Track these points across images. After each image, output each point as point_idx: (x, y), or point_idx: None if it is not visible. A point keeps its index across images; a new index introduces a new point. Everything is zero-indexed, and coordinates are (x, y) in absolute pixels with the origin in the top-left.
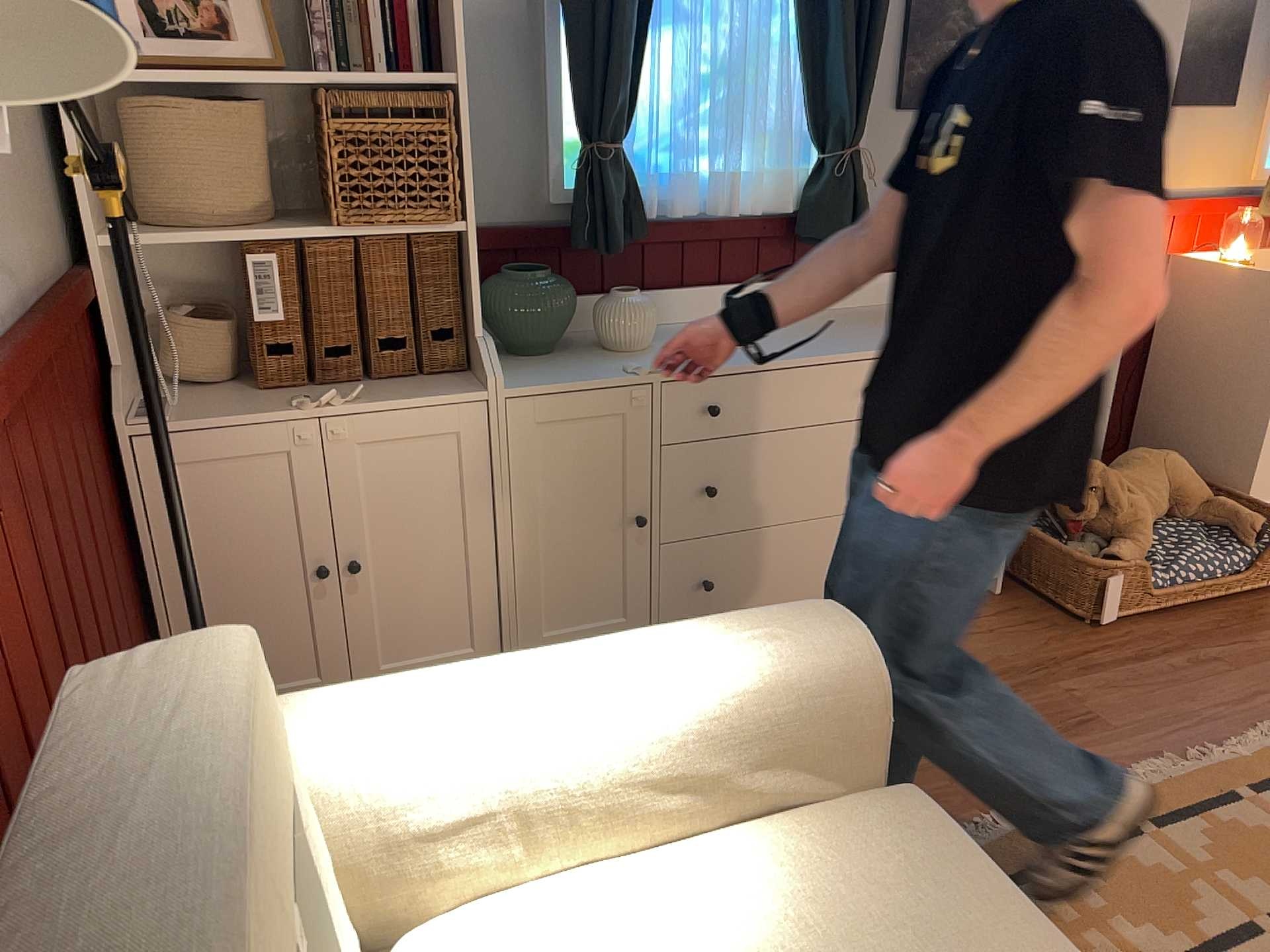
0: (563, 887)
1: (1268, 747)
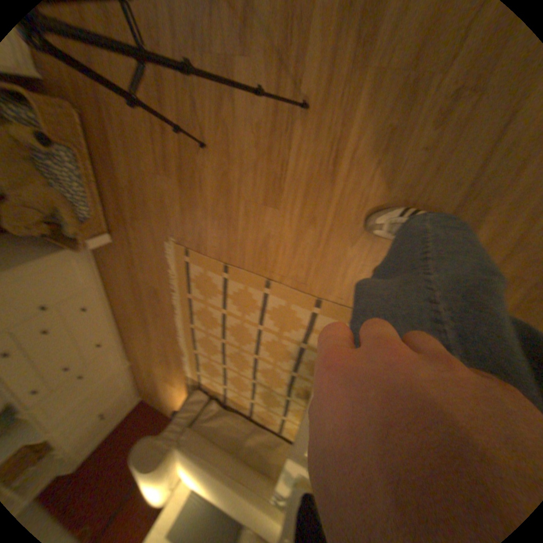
0: (177, 473)
1: (172, 265)
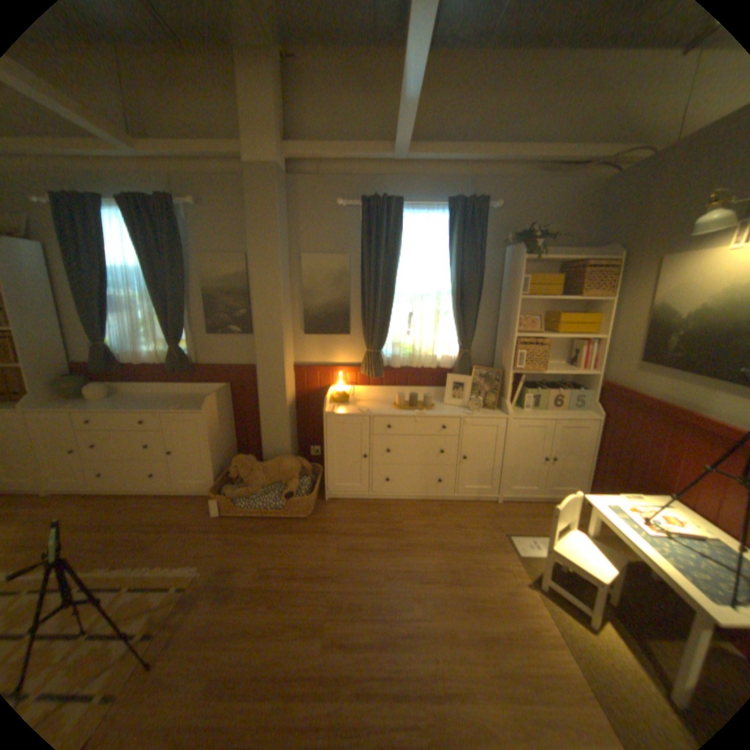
0: None
1: (167, 576)
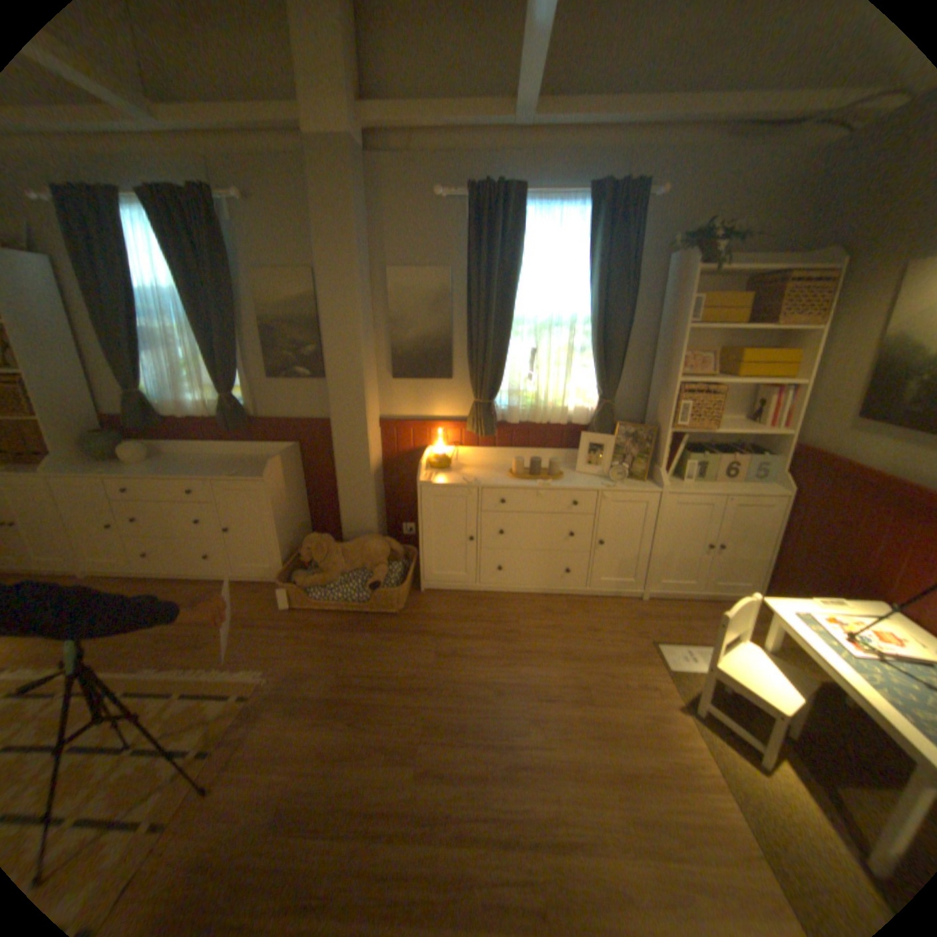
0: None
1: (226, 682)
